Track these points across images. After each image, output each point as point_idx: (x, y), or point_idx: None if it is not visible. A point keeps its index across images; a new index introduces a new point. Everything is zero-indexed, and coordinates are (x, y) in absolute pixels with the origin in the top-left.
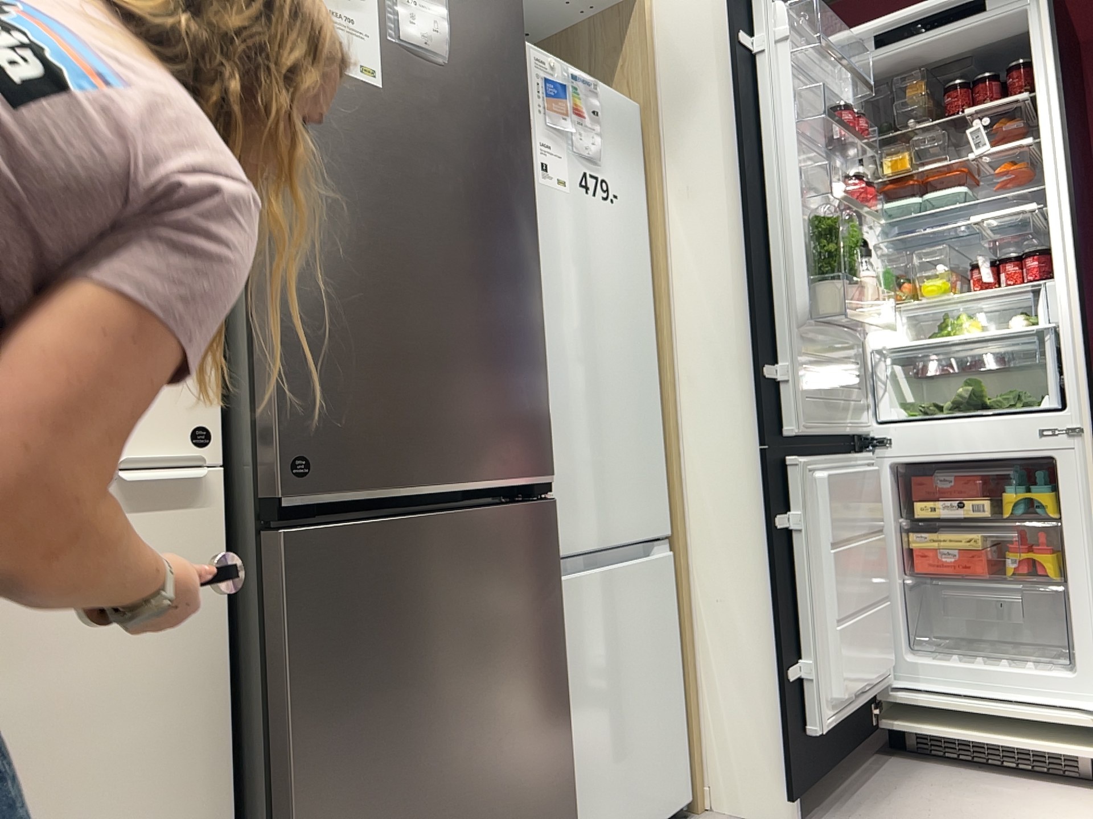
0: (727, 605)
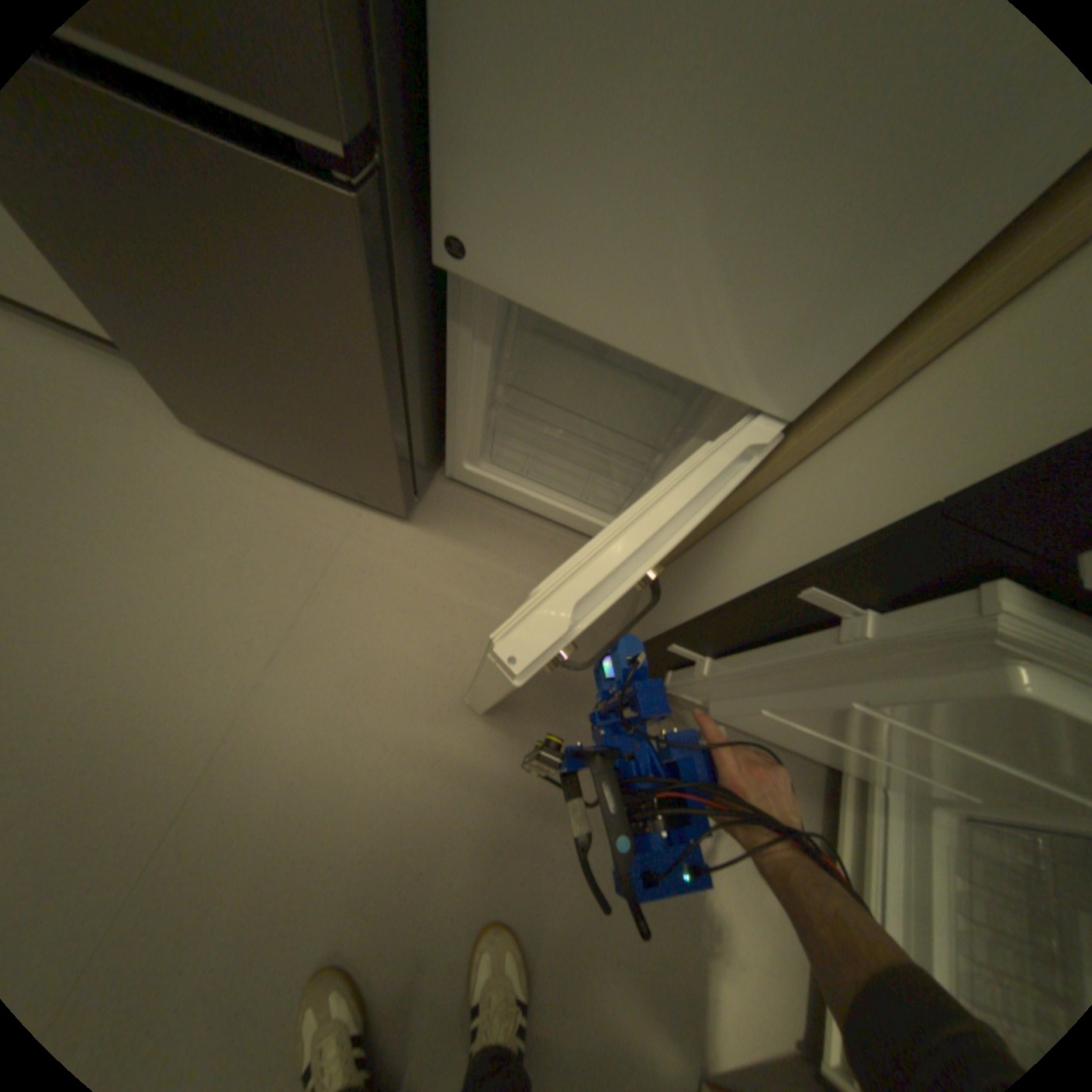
0: (744, 543)
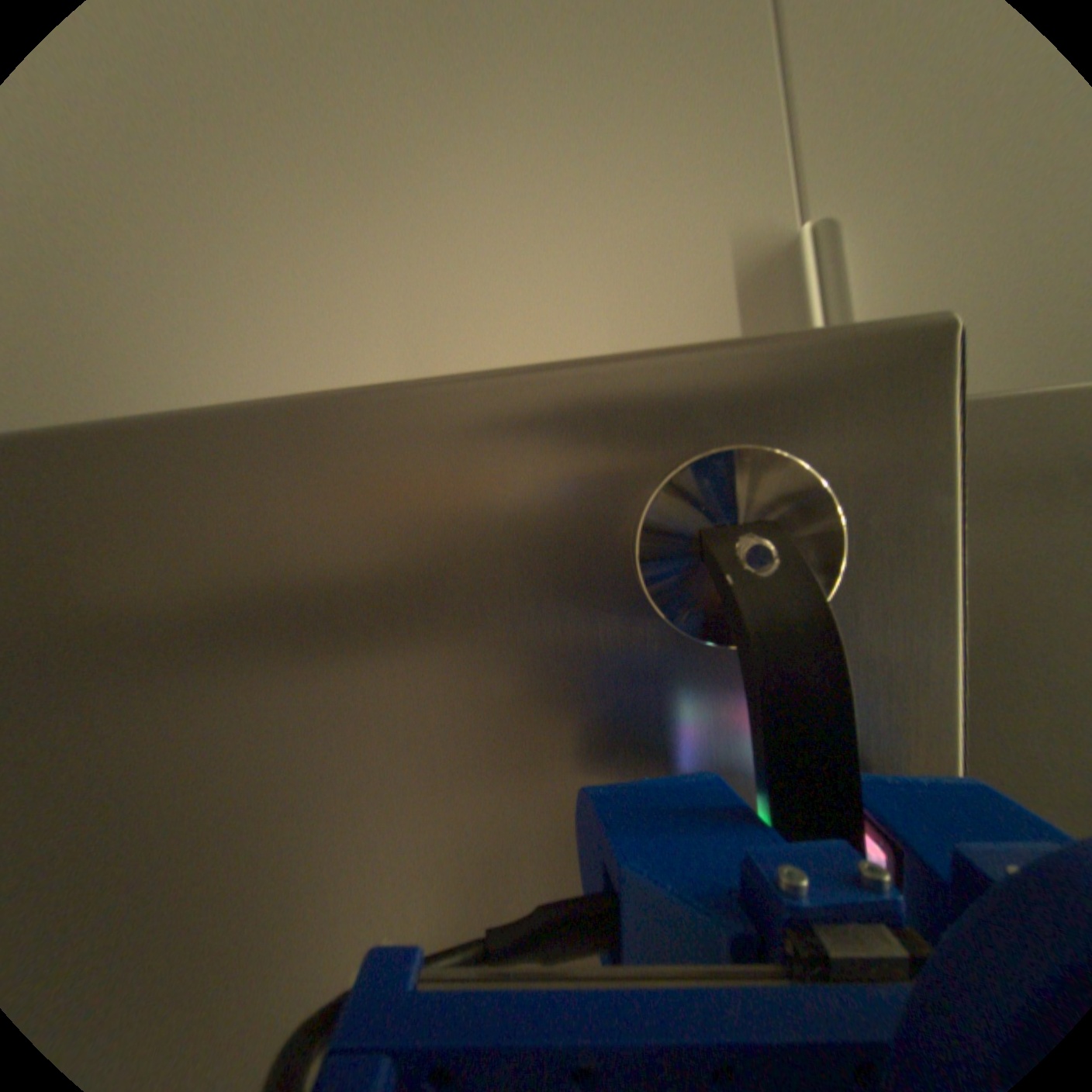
0: None
